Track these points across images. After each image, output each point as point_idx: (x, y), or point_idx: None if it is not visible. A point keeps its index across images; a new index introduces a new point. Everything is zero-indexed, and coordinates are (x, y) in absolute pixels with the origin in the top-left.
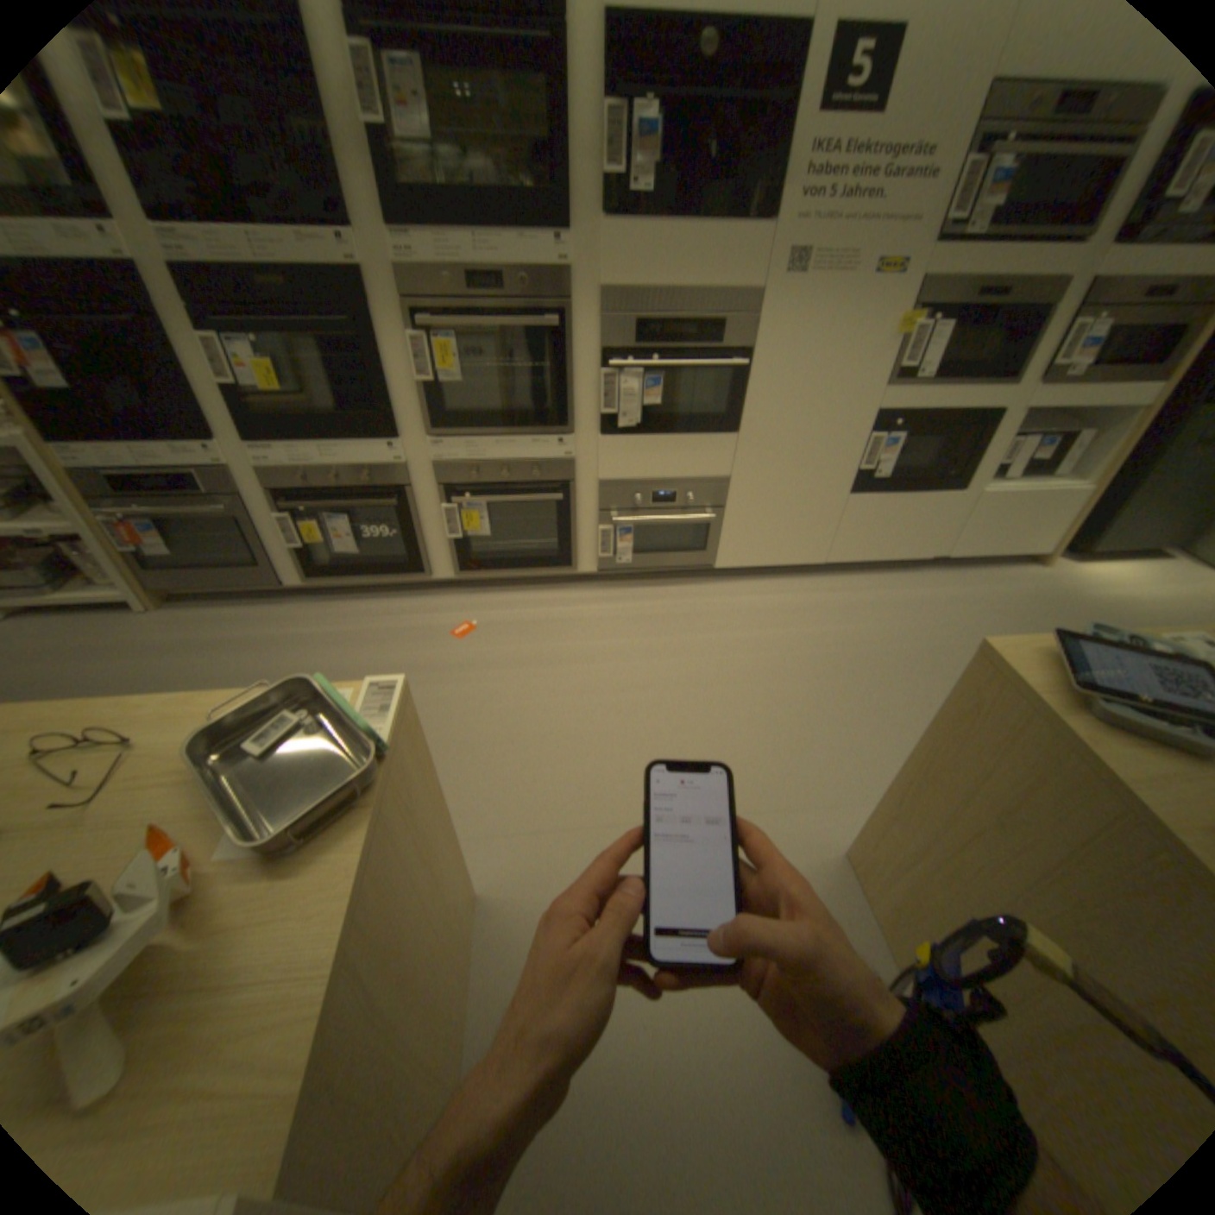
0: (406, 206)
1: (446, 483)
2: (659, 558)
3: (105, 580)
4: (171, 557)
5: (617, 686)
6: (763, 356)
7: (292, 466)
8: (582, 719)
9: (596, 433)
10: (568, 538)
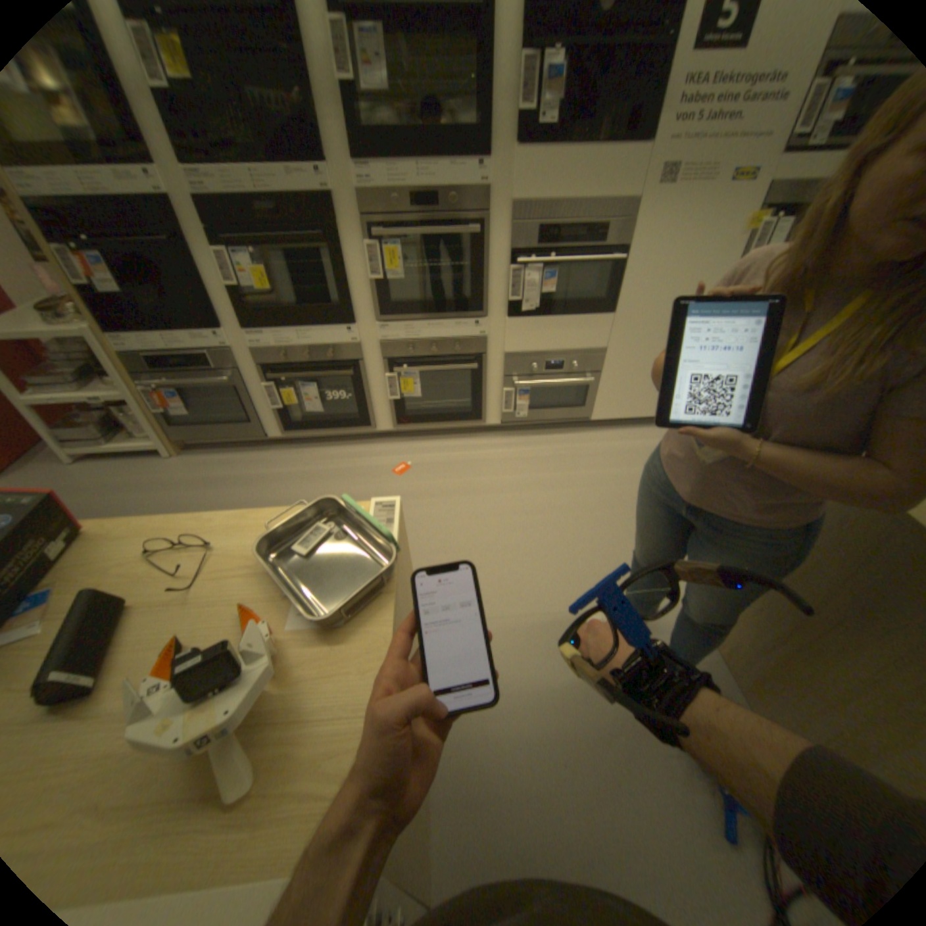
0: (366, 142)
1: (389, 357)
2: (547, 412)
3: (141, 434)
4: (186, 416)
5: (522, 510)
6: (637, 251)
7: (276, 346)
8: (497, 535)
9: (504, 316)
10: (477, 398)
